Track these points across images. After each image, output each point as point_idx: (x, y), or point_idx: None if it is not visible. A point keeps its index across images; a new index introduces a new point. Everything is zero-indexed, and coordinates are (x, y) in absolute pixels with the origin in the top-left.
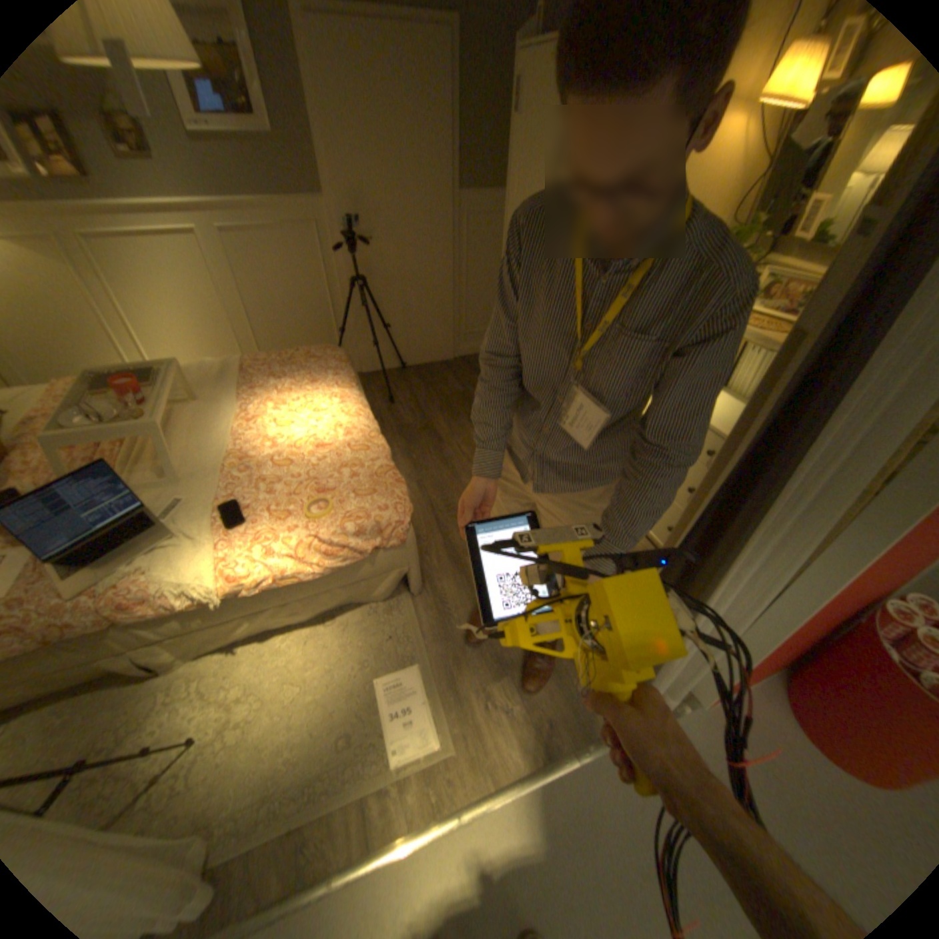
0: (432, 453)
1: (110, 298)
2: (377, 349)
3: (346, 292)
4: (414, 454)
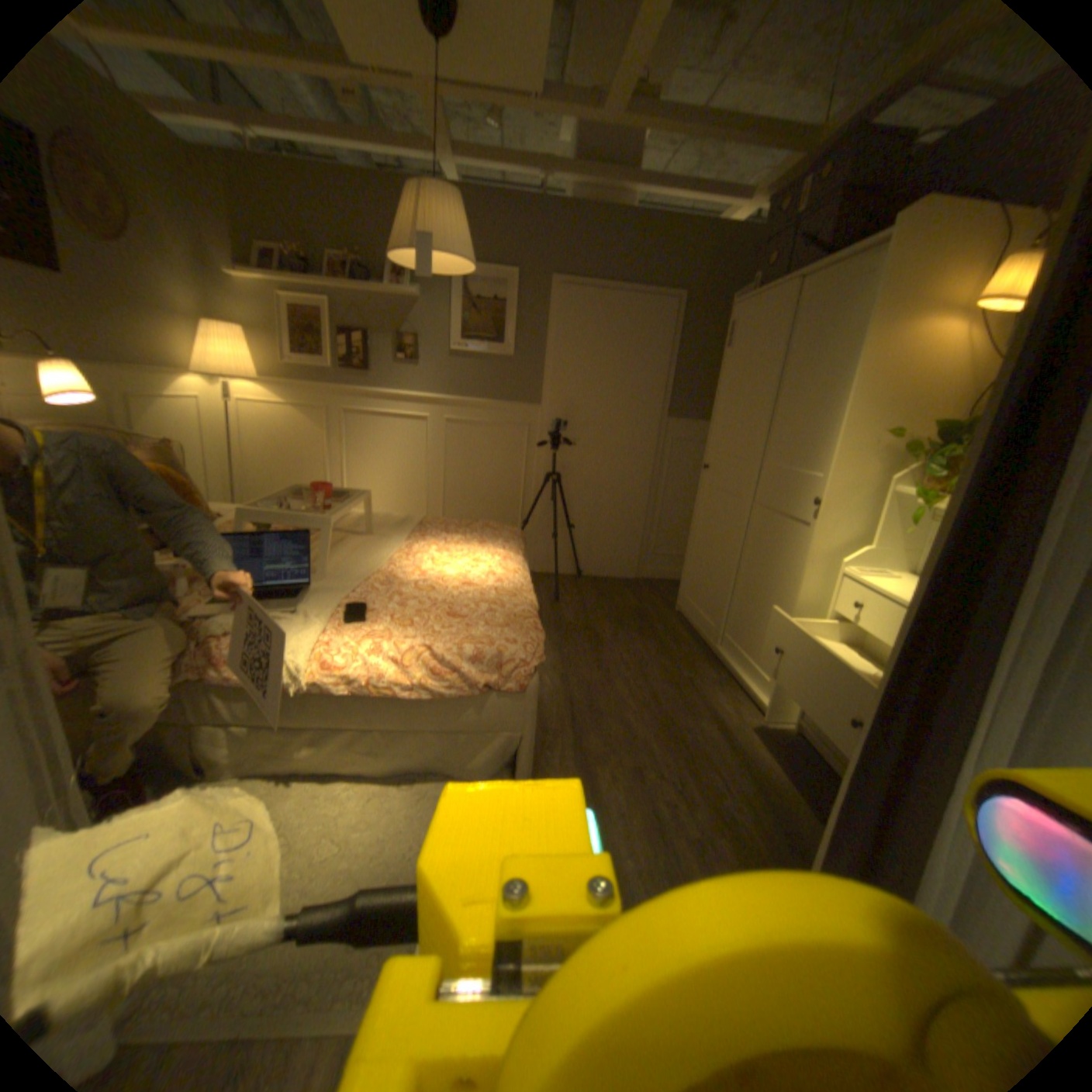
0: (586, 651)
1: (342, 457)
2: (555, 549)
3: (539, 488)
4: (565, 648)
